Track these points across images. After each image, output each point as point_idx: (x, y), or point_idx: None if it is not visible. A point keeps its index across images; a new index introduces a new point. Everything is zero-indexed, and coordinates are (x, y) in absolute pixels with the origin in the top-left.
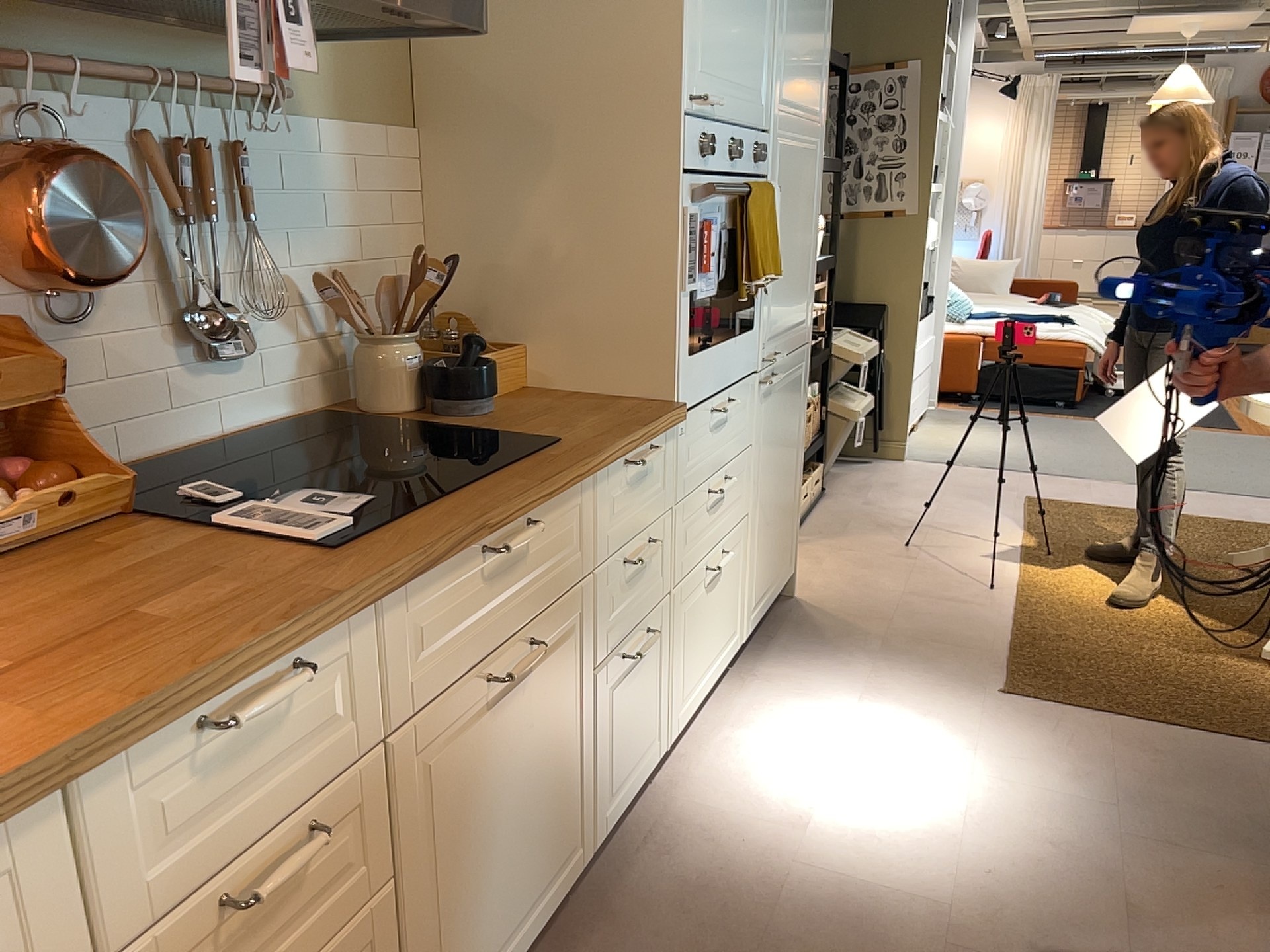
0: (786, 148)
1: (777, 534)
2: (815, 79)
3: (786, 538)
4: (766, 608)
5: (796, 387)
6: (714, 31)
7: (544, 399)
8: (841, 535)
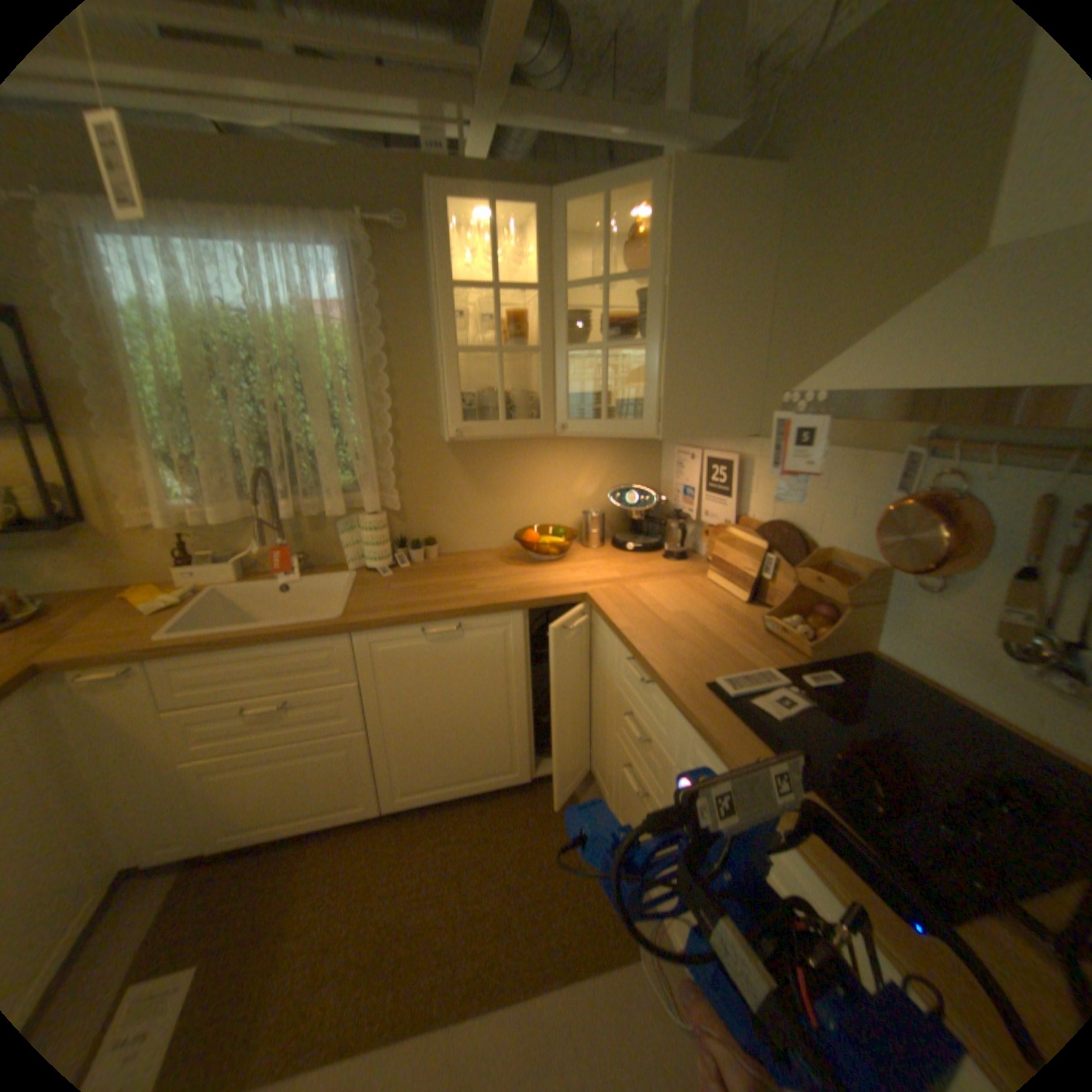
0: None
1: None
2: None
3: None
4: None
5: None
6: None
7: None
8: None
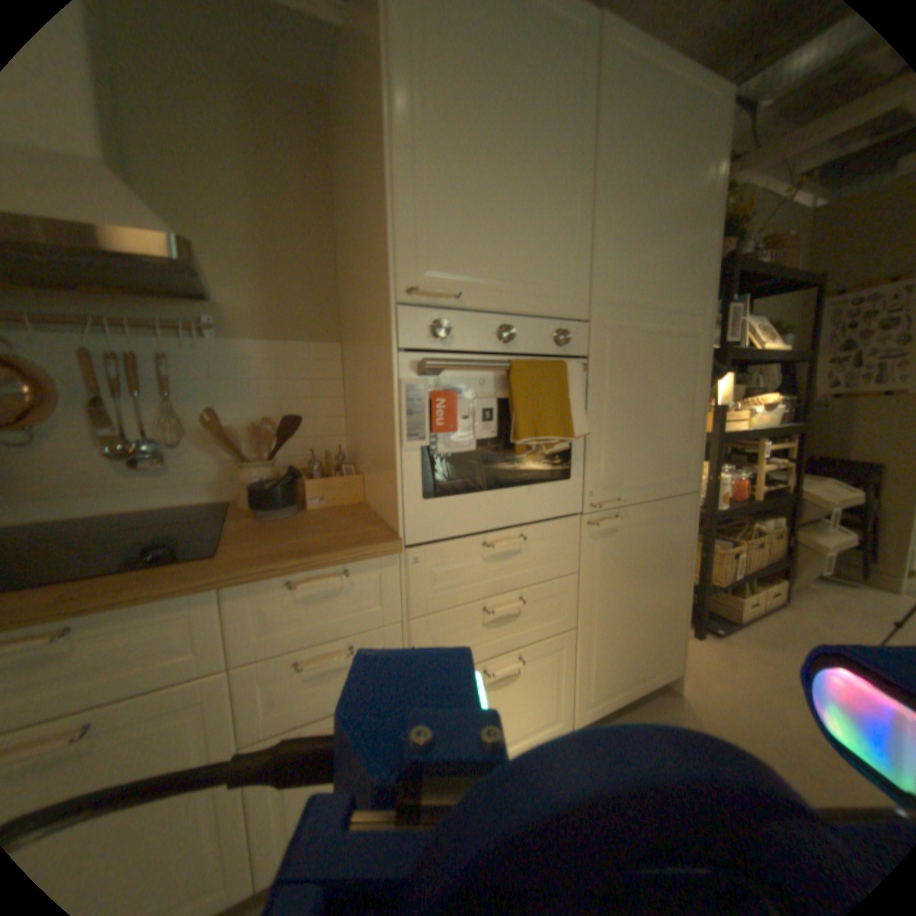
0: (630, 330)
1: (641, 646)
2: (690, 274)
3: (663, 650)
4: (623, 705)
5: (672, 527)
6: (454, 229)
7: (339, 514)
8: (778, 651)
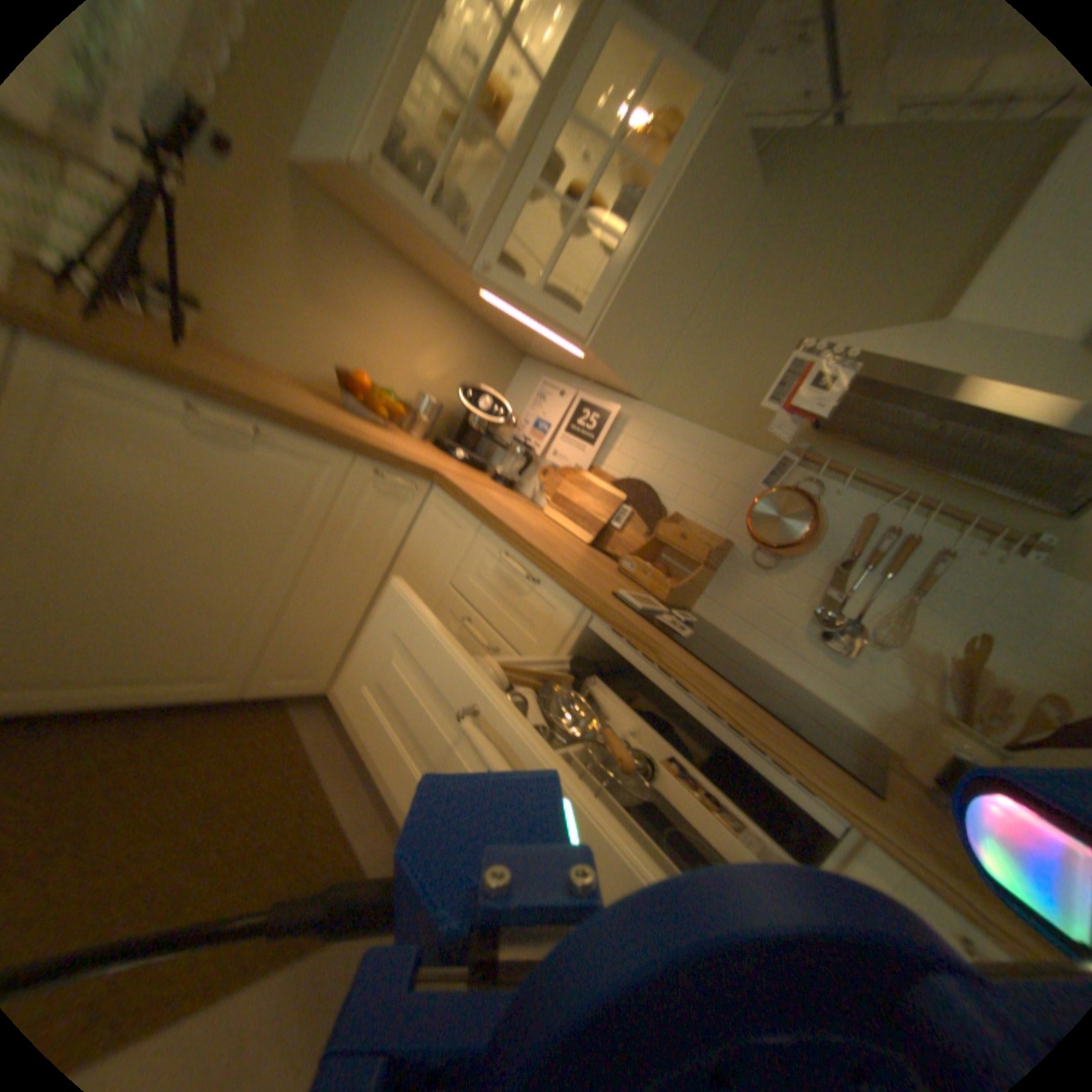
0: None
1: None
2: None
3: None
4: None
5: None
6: None
7: None
8: None
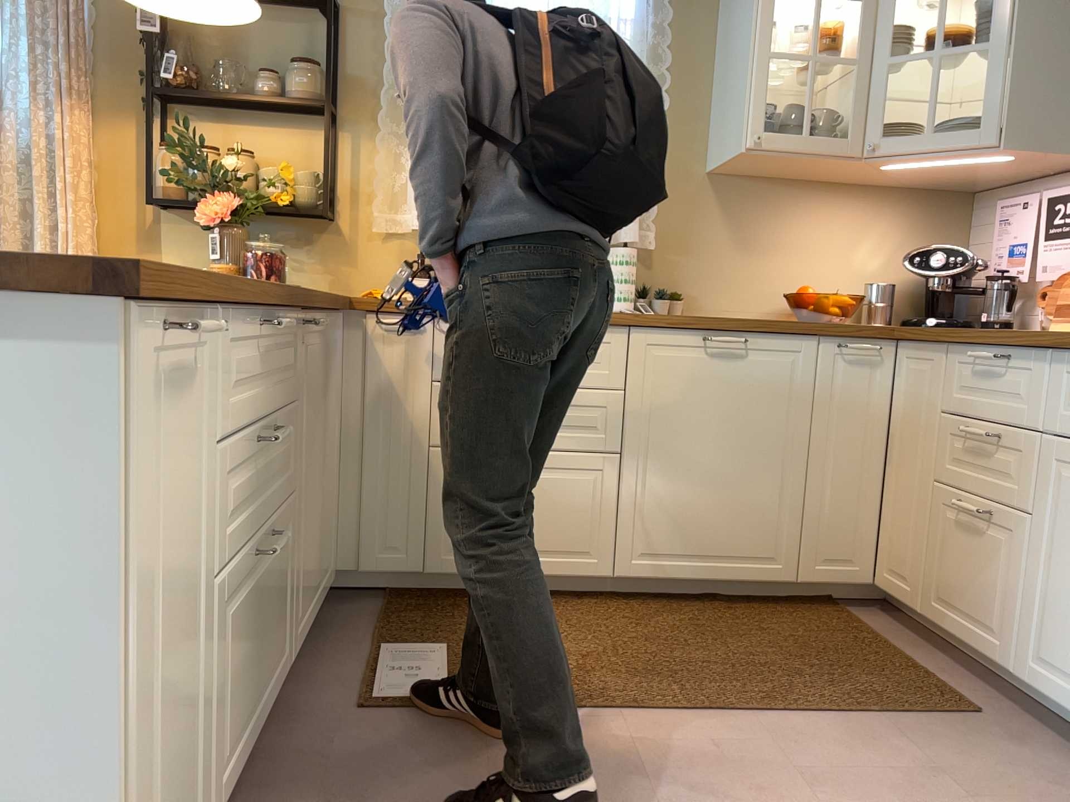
0: None
1: None
2: None
3: None
4: None
5: None
6: None
7: None
8: None
